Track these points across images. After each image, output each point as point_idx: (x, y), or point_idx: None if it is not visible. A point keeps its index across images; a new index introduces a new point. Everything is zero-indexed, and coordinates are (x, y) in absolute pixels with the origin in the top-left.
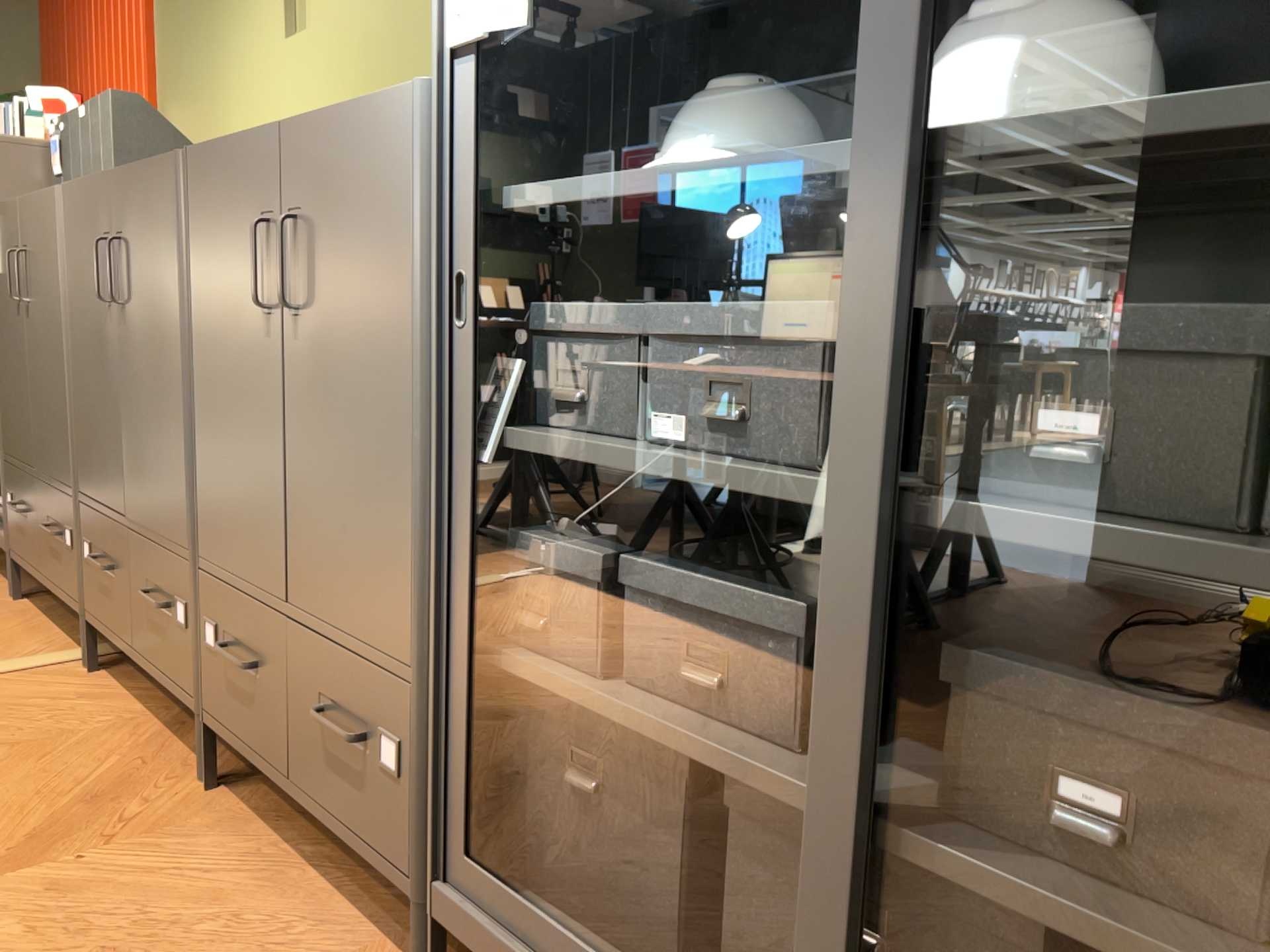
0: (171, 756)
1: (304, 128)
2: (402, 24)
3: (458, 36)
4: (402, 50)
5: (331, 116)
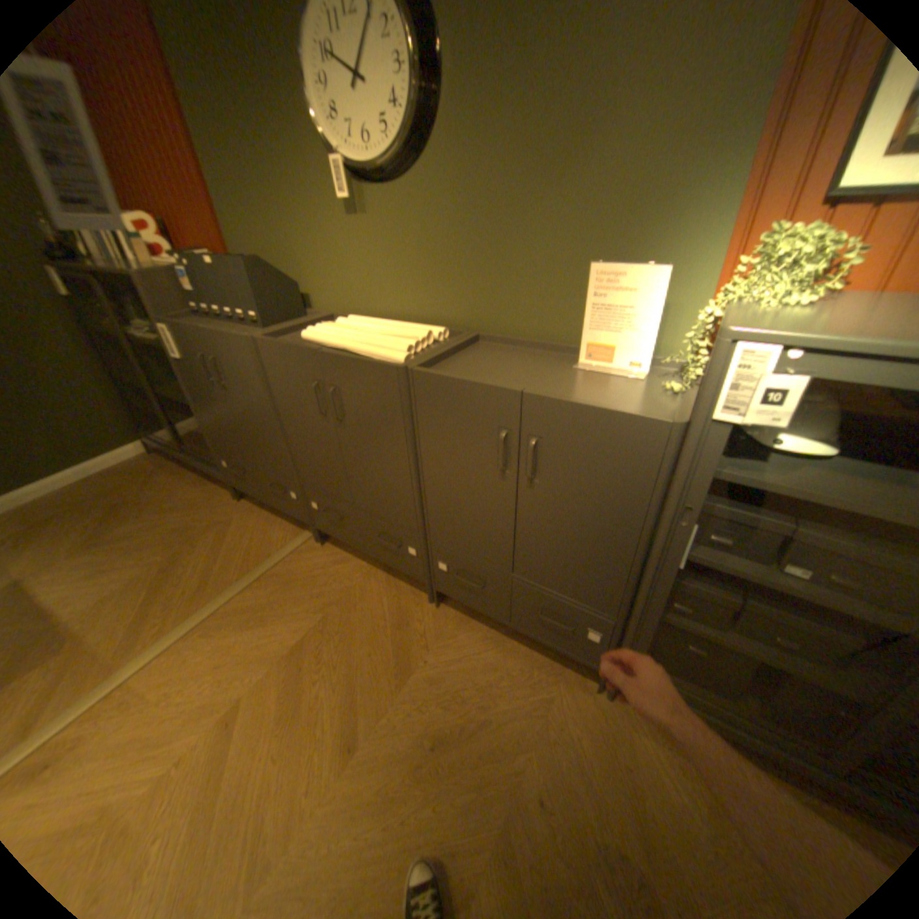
0: (403, 589)
1: (549, 405)
2: (461, 234)
3: (719, 416)
4: (461, 250)
5: (563, 397)
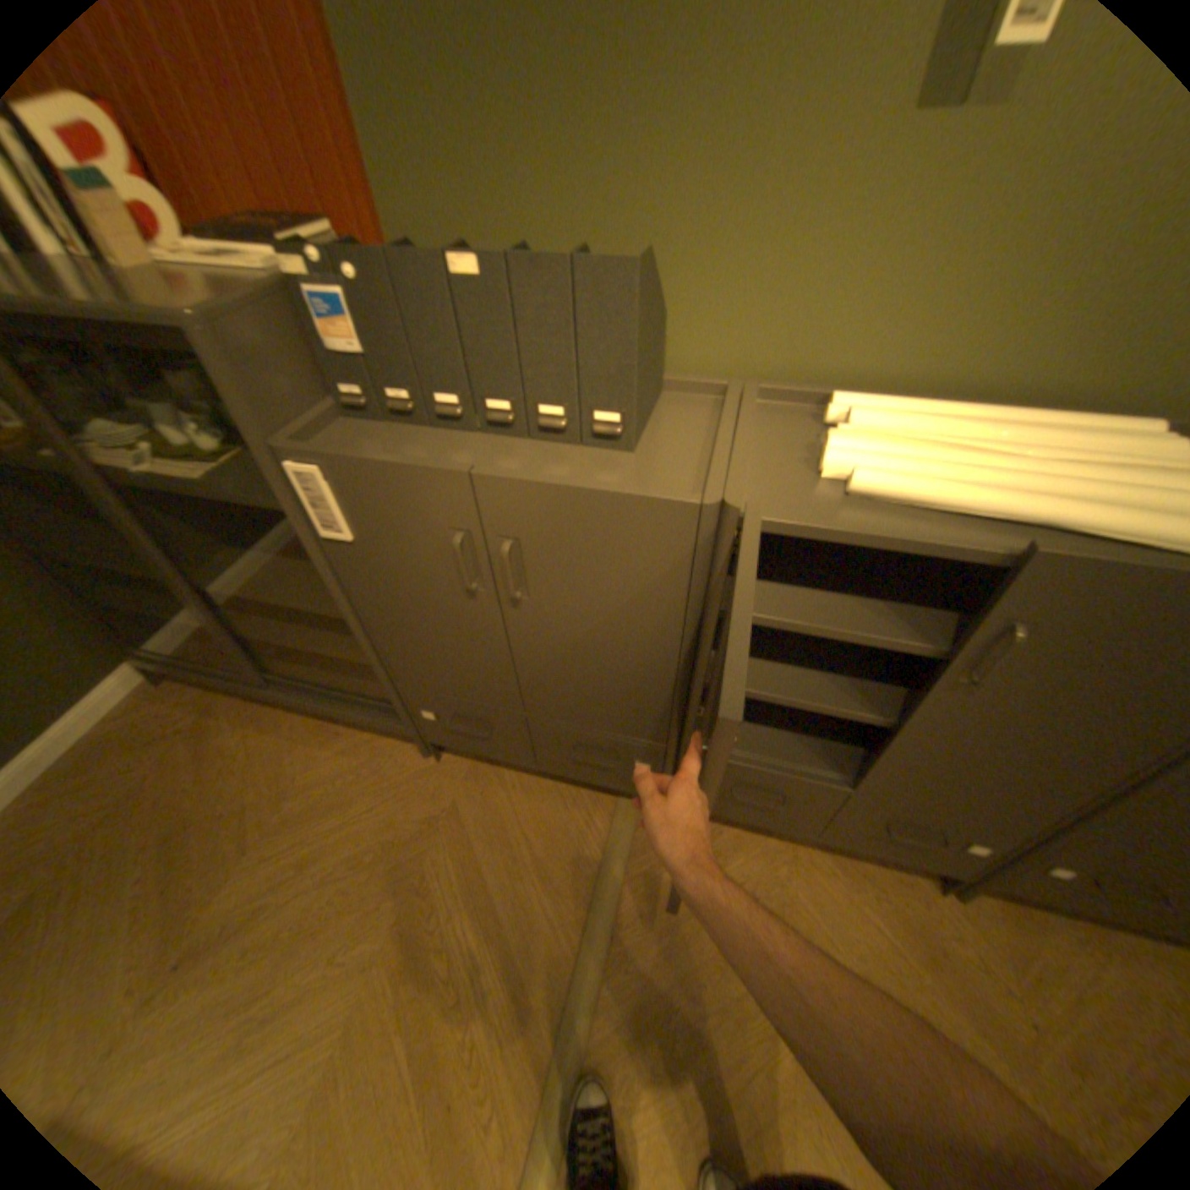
0: (883, 880)
1: None
2: None
3: None
4: None
5: None
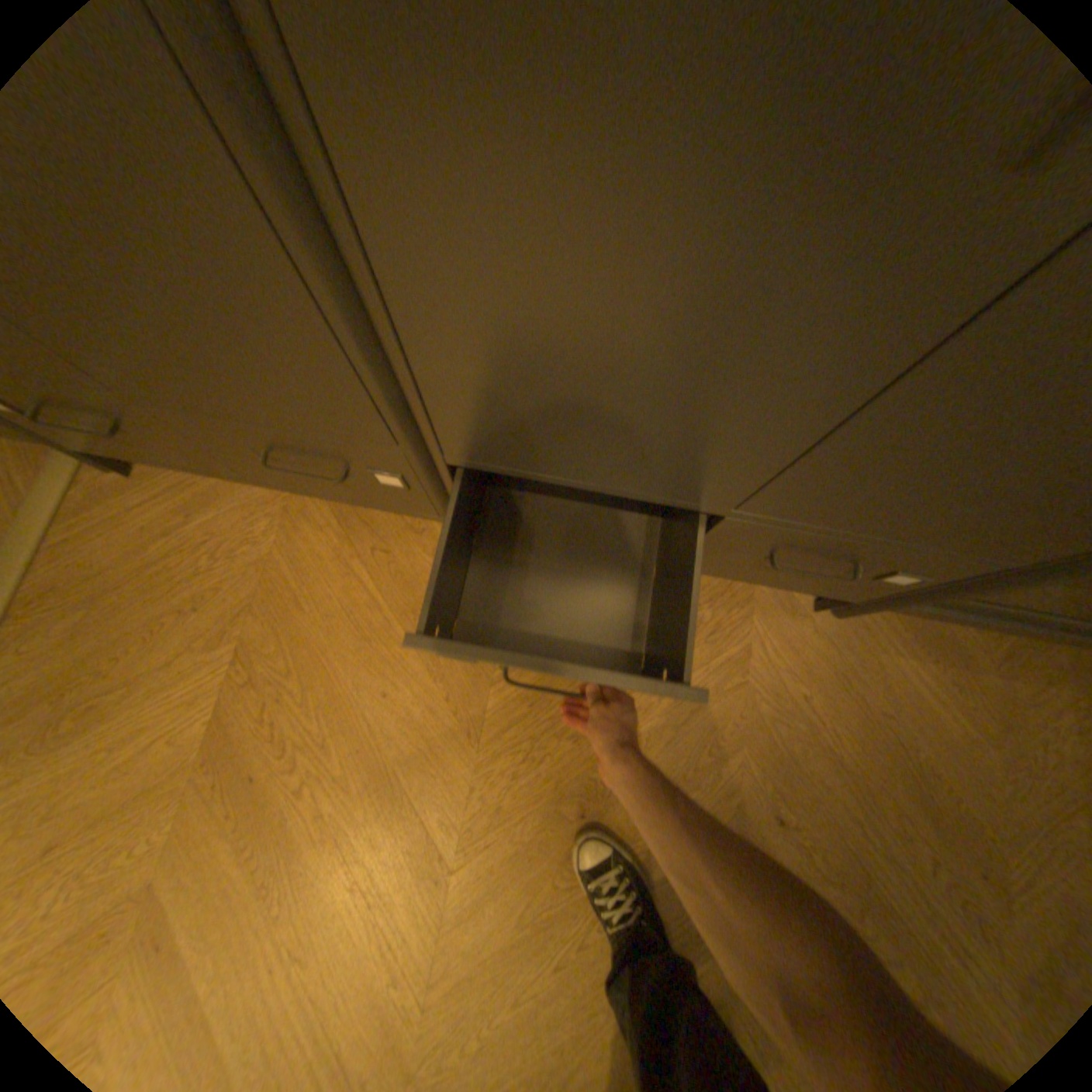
0: (386, 527)
1: None
2: None
3: None
4: None
5: None
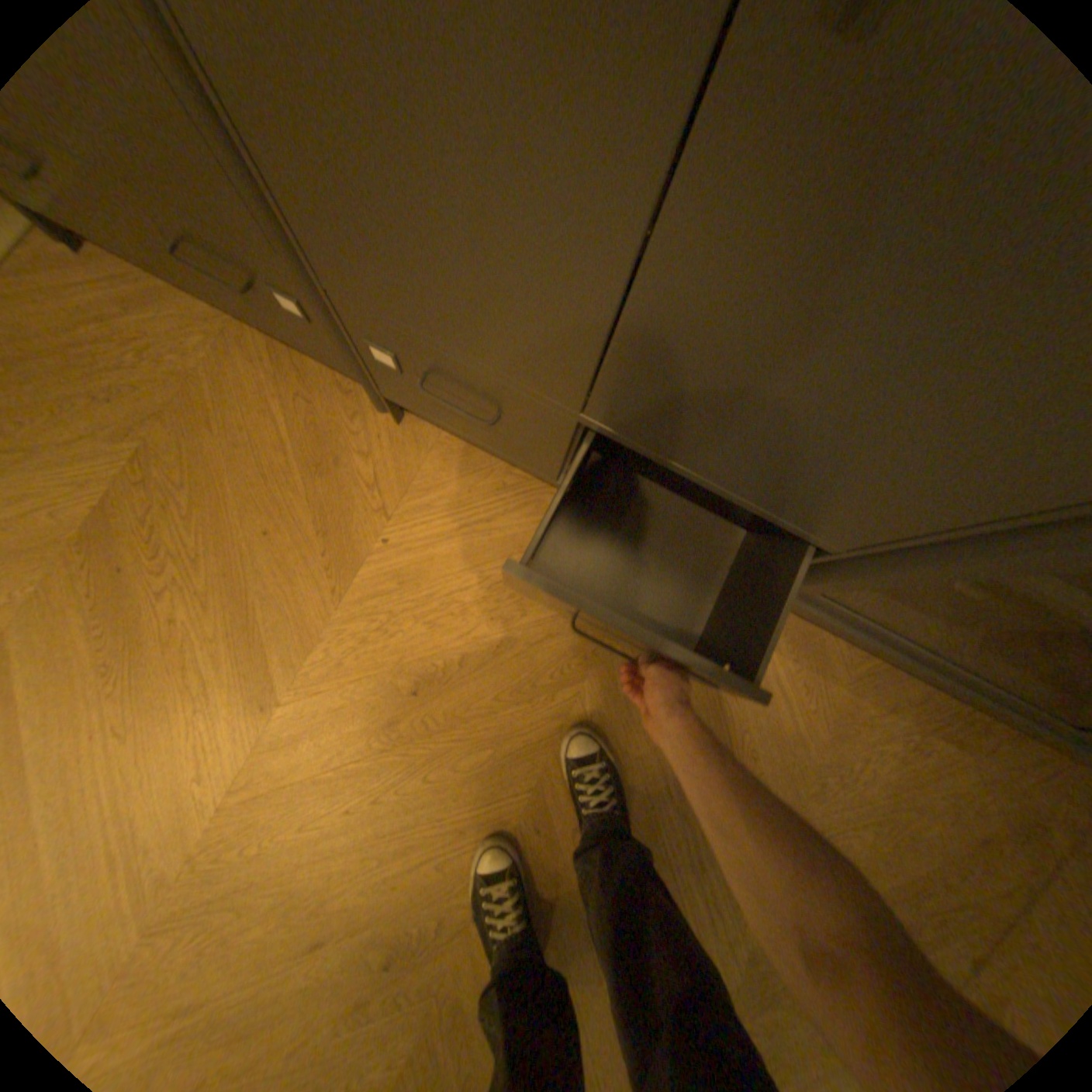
0: (315, 378)
1: None
2: None
3: None
4: None
5: None
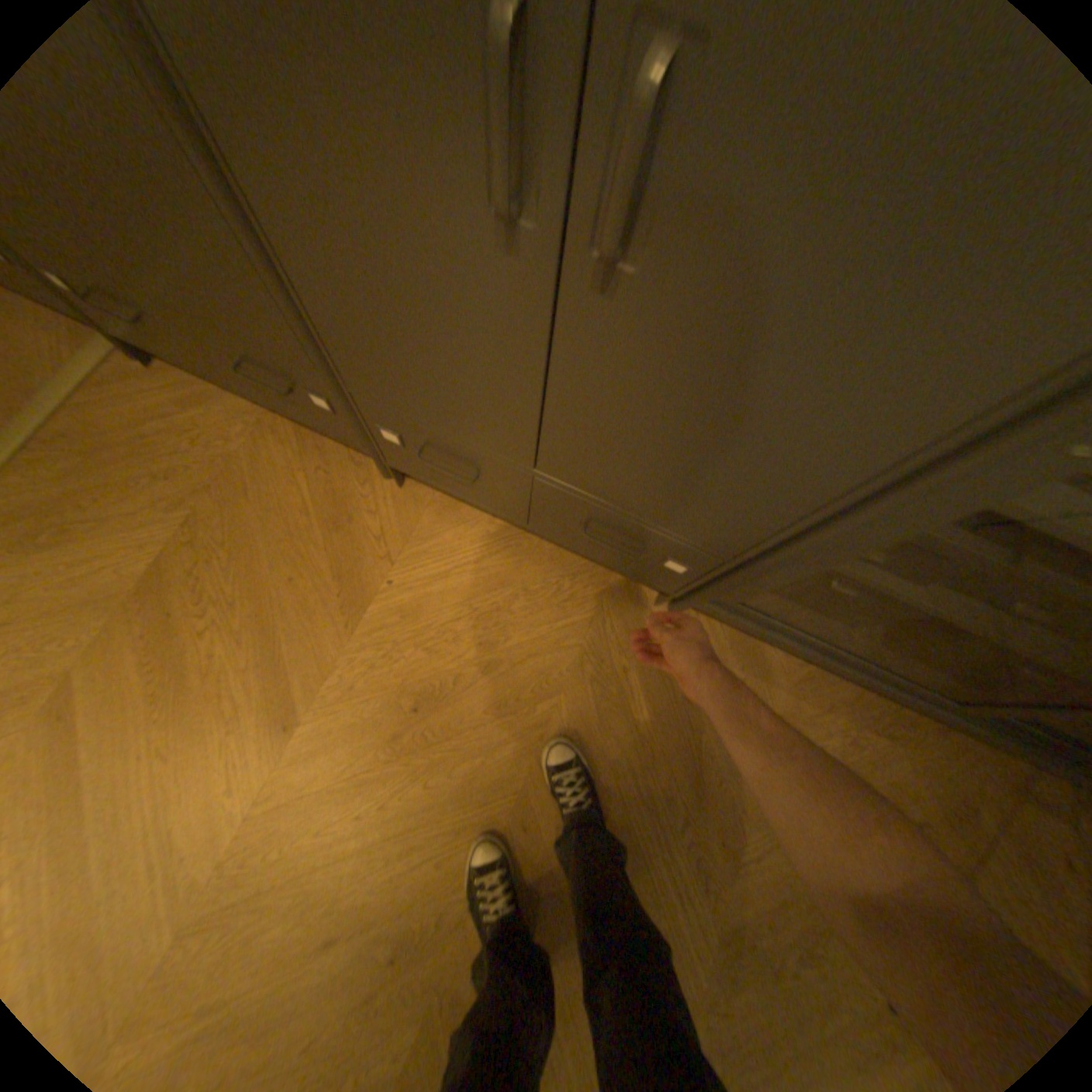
0: (334, 455)
1: None
2: None
3: None
4: None
5: None
